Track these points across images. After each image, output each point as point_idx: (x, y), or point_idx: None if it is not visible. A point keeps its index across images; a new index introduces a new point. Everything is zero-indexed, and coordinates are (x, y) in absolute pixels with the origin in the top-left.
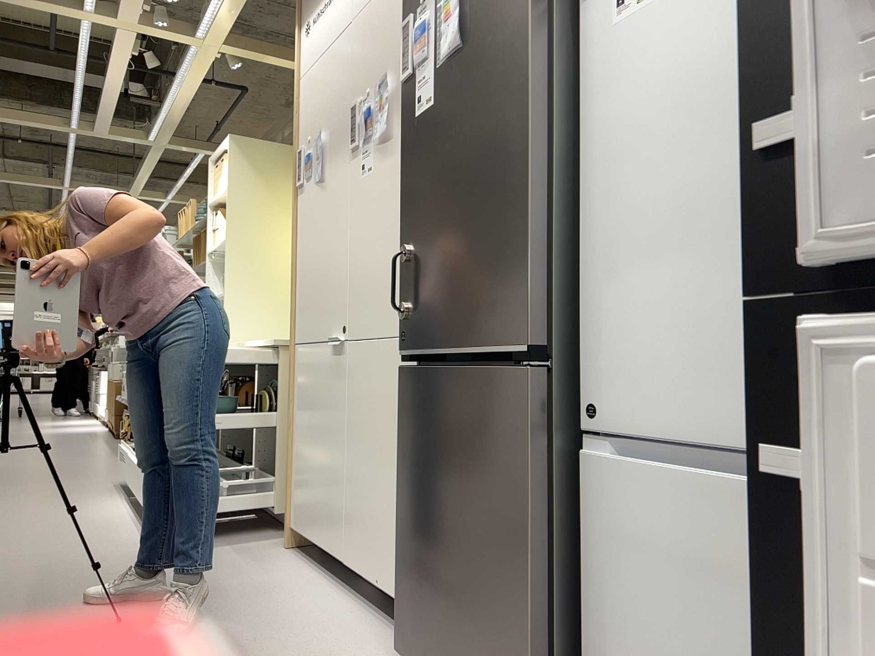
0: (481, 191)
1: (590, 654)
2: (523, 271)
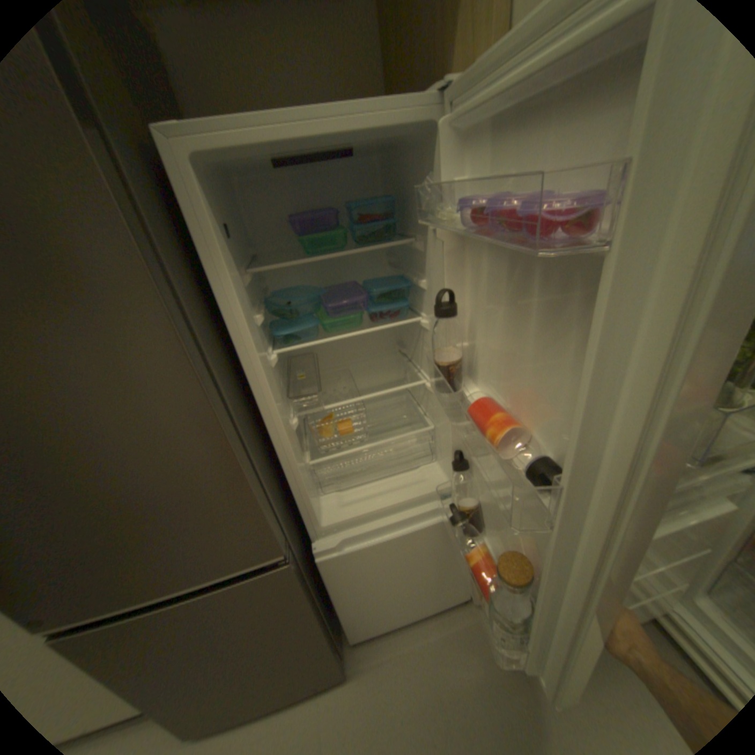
0: (144, 479)
1: (338, 619)
2: (251, 520)
